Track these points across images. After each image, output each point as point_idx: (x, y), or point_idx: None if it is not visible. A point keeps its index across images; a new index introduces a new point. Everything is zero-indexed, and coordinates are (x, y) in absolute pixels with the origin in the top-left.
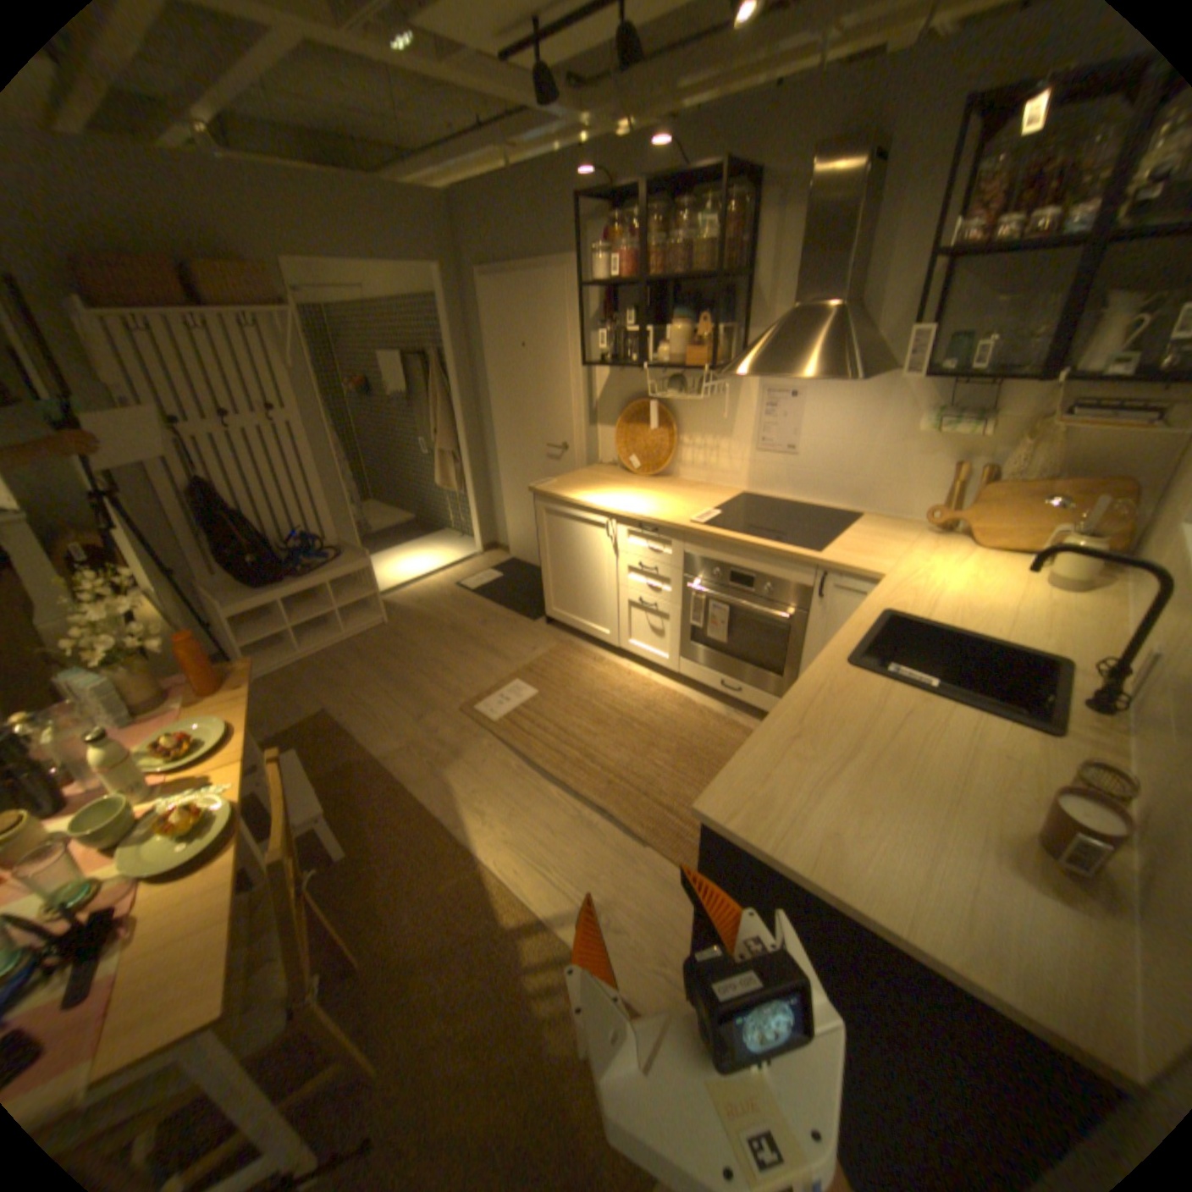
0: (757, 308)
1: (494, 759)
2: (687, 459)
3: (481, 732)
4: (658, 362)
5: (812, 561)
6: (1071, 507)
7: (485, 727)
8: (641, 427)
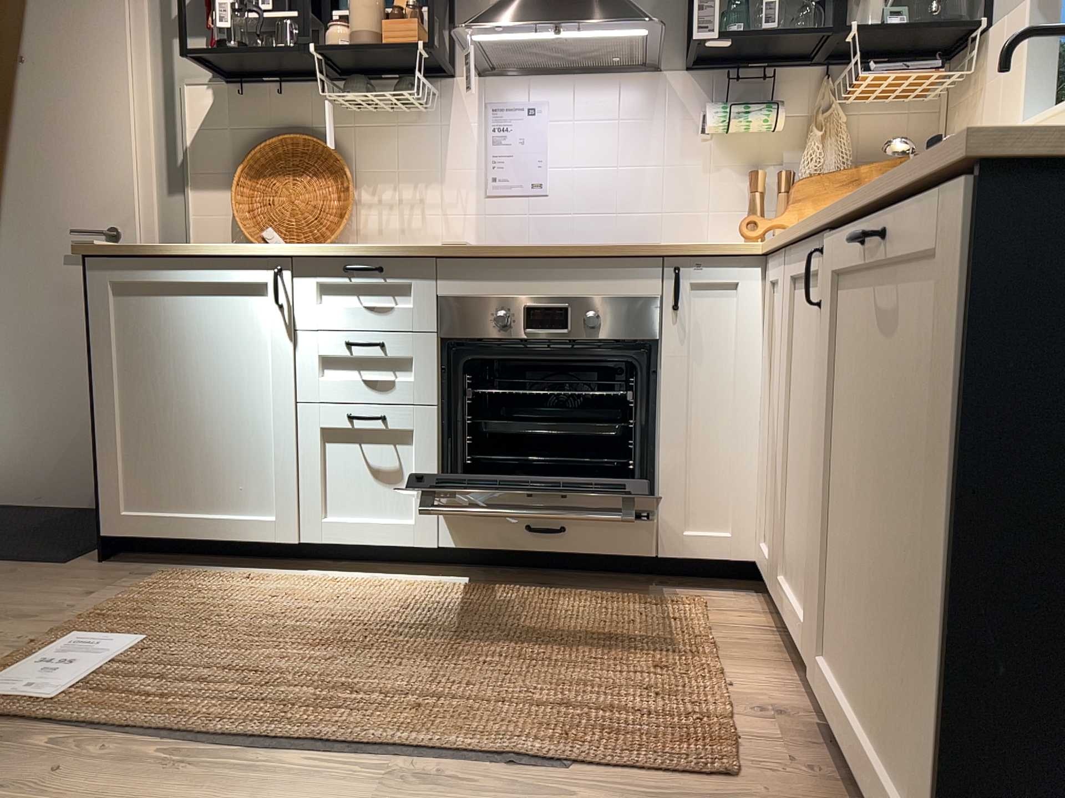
0: (466, 2)
1: (88, 767)
2: (371, 225)
3: (18, 734)
4: (331, 49)
5: (660, 251)
6: (906, 154)
7: (25, 722)
8: (284, 180)
